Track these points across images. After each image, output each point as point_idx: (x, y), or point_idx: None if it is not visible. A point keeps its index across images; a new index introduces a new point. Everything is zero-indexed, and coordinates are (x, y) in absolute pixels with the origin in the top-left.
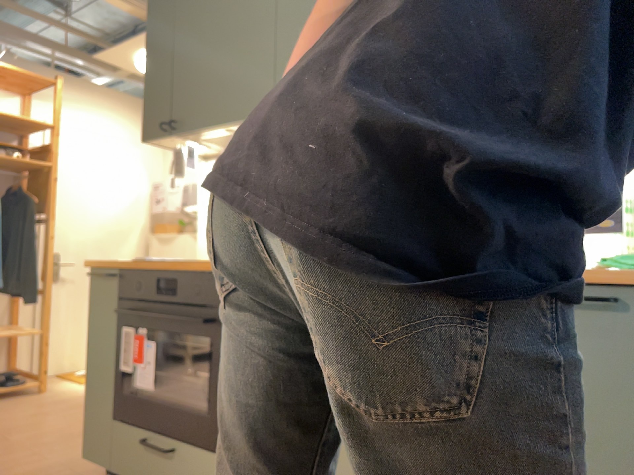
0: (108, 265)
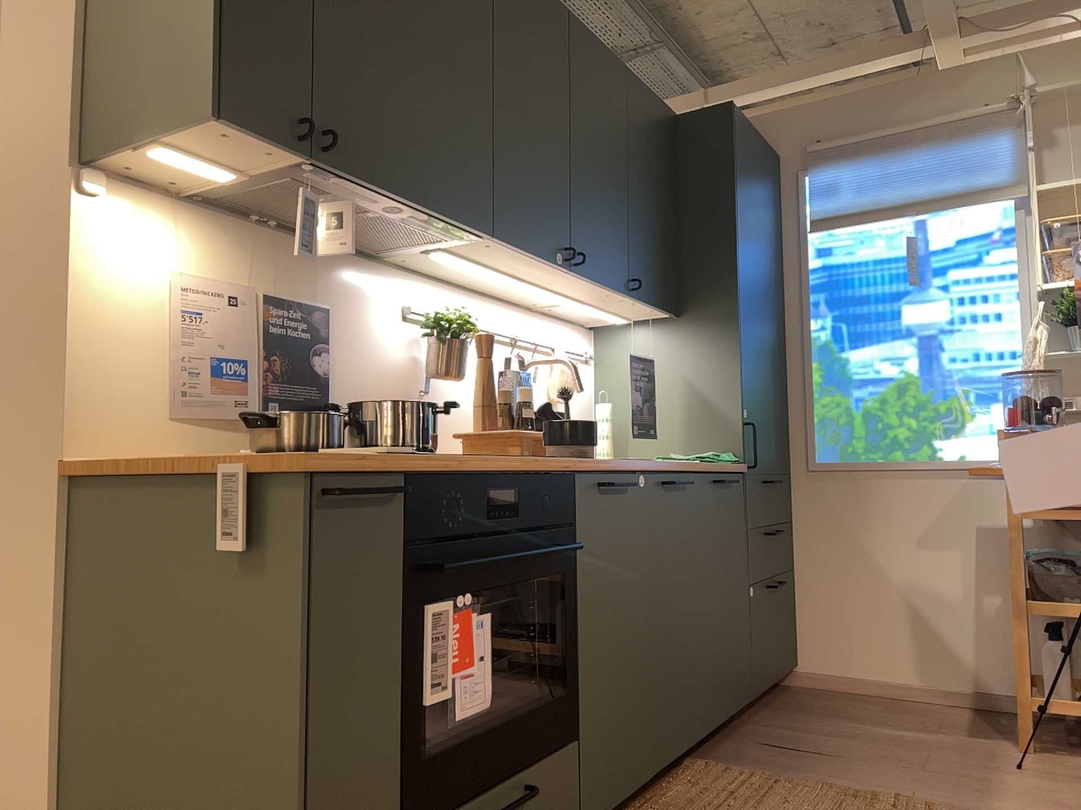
0: (384, 465)
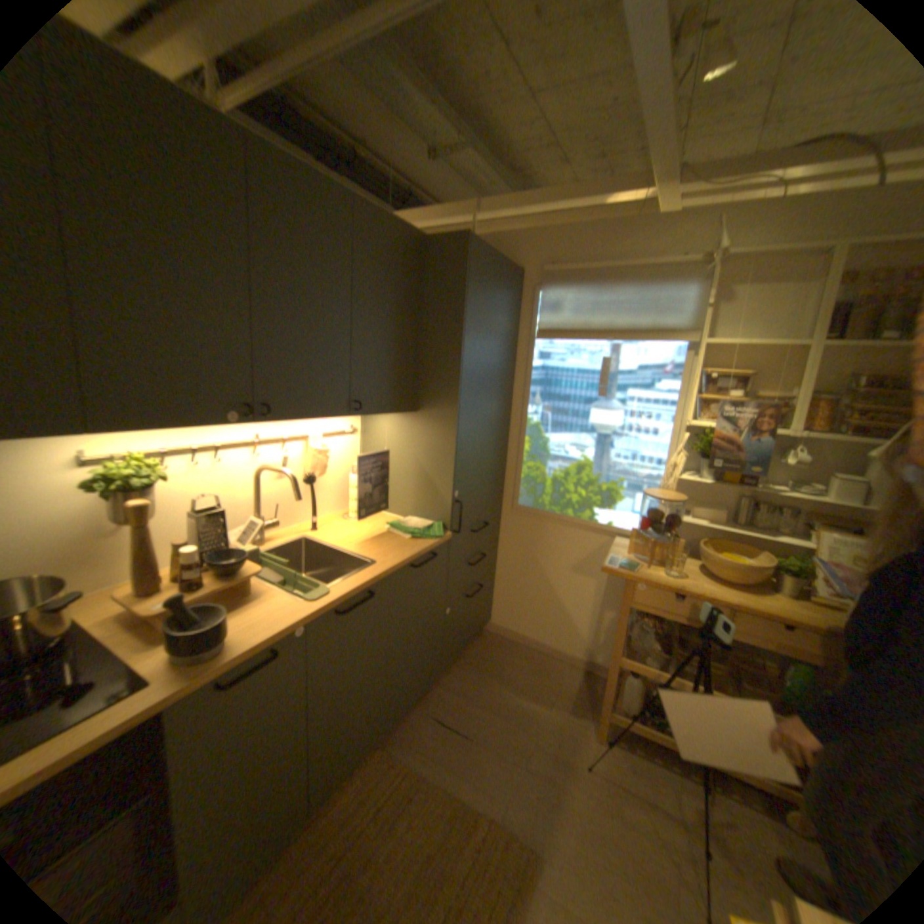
0: None
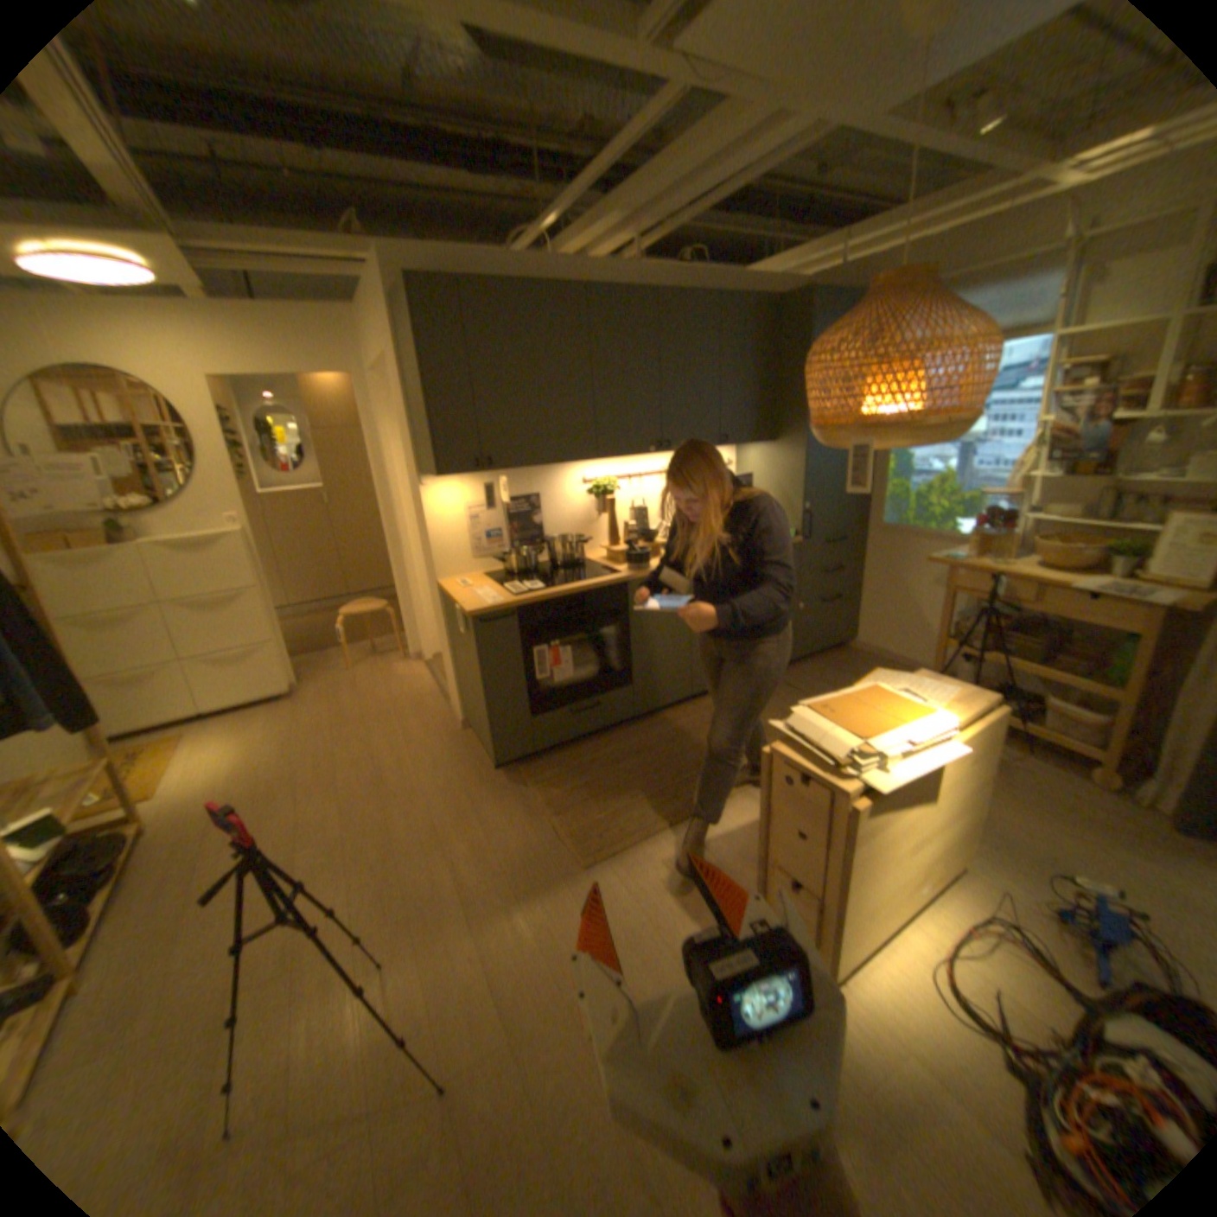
0: (503, 608)
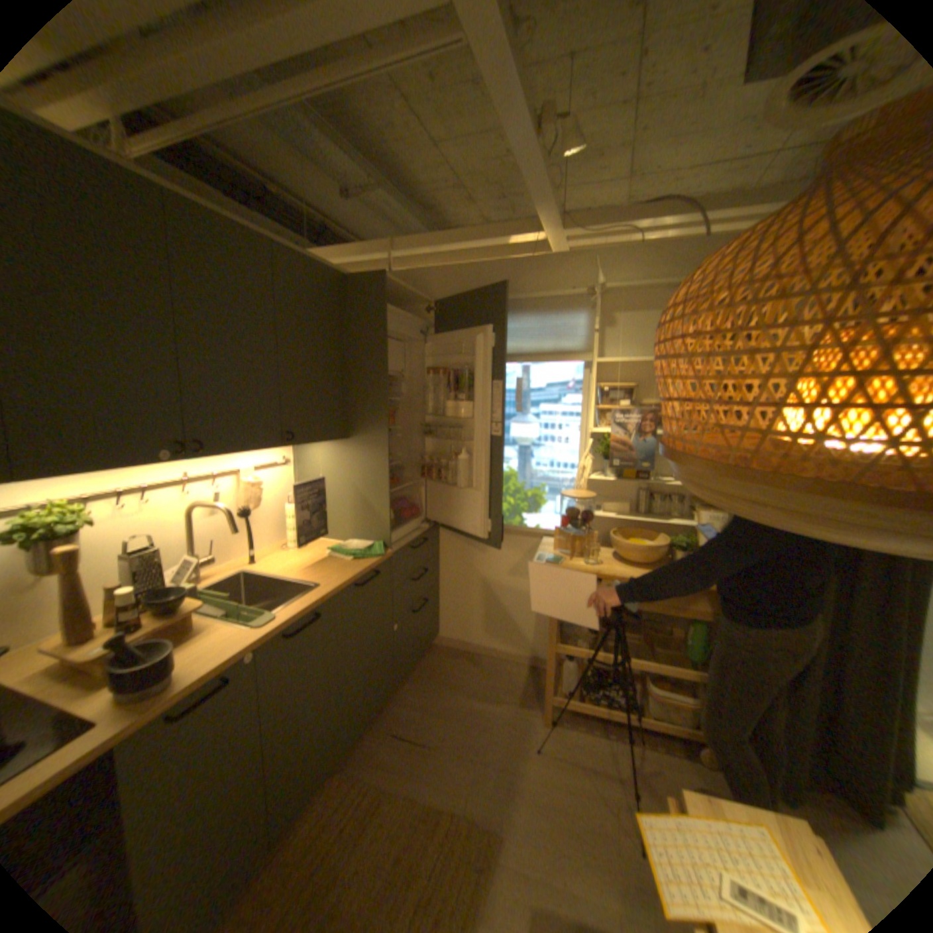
0: None
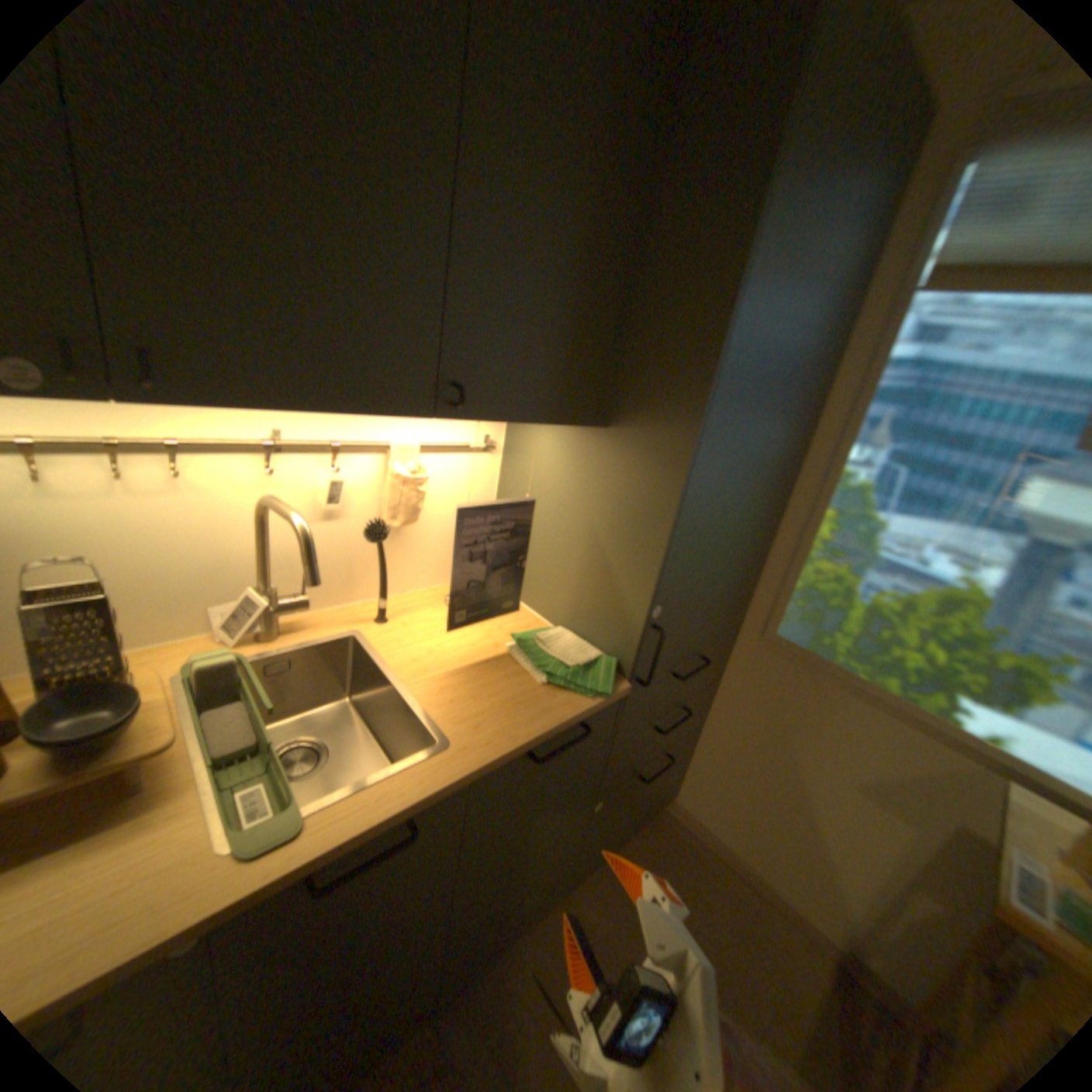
0: None
